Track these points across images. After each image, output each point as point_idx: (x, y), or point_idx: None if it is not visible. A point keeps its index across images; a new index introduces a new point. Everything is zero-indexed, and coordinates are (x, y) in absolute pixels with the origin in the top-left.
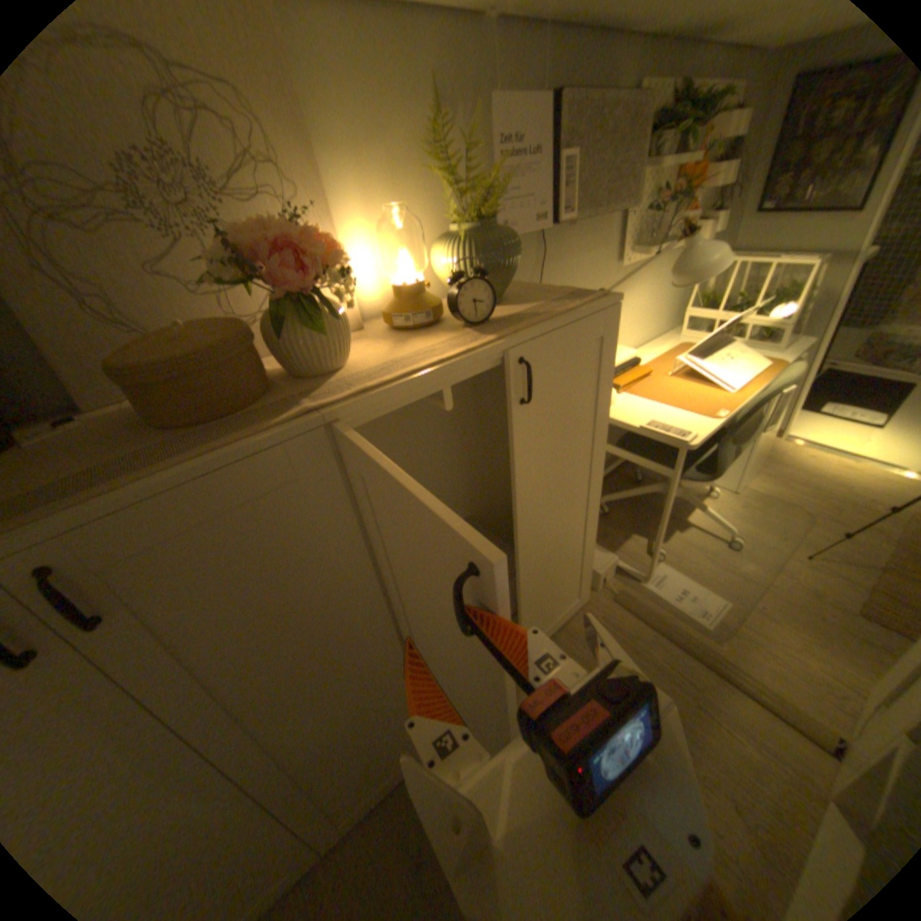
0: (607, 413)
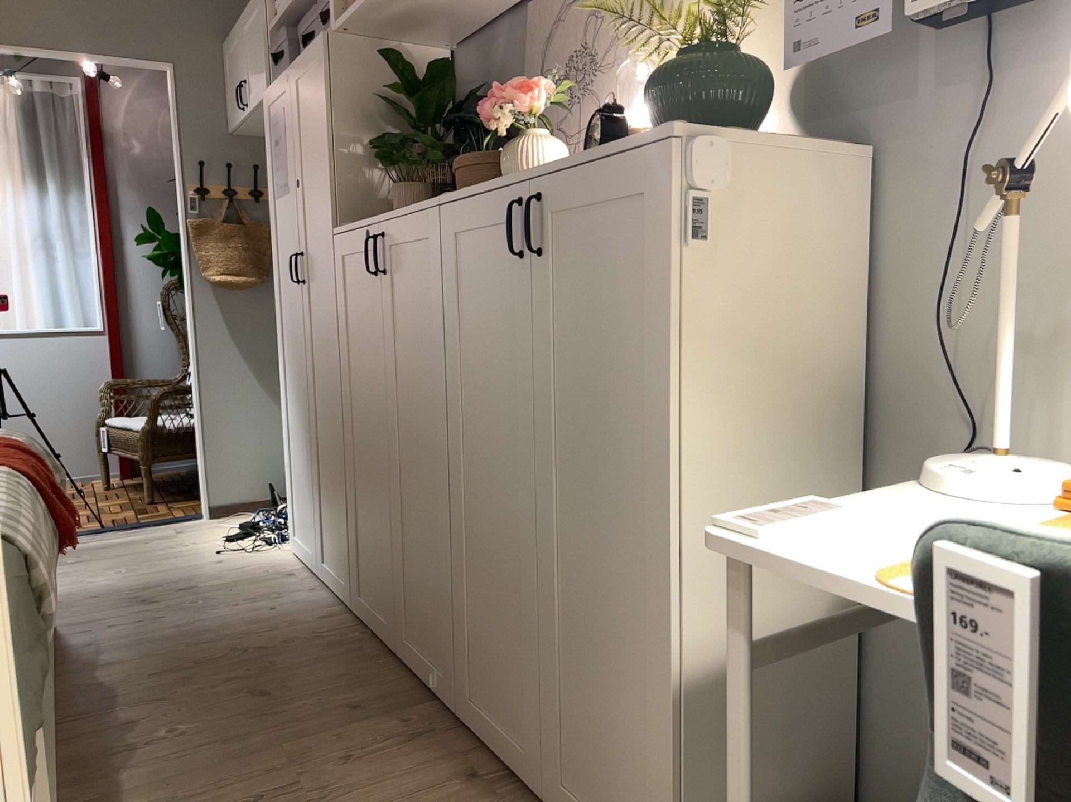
0: (670, 367)
